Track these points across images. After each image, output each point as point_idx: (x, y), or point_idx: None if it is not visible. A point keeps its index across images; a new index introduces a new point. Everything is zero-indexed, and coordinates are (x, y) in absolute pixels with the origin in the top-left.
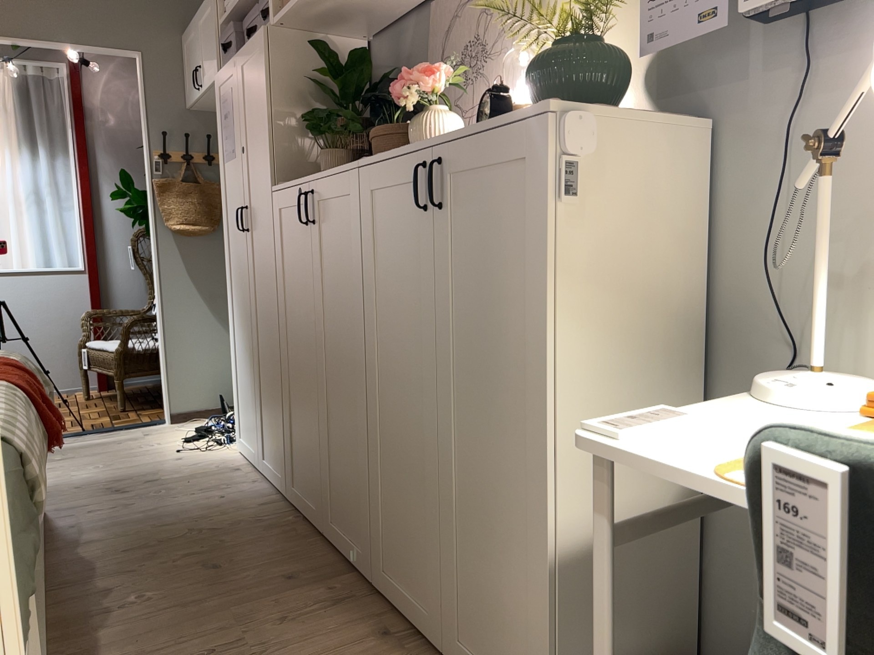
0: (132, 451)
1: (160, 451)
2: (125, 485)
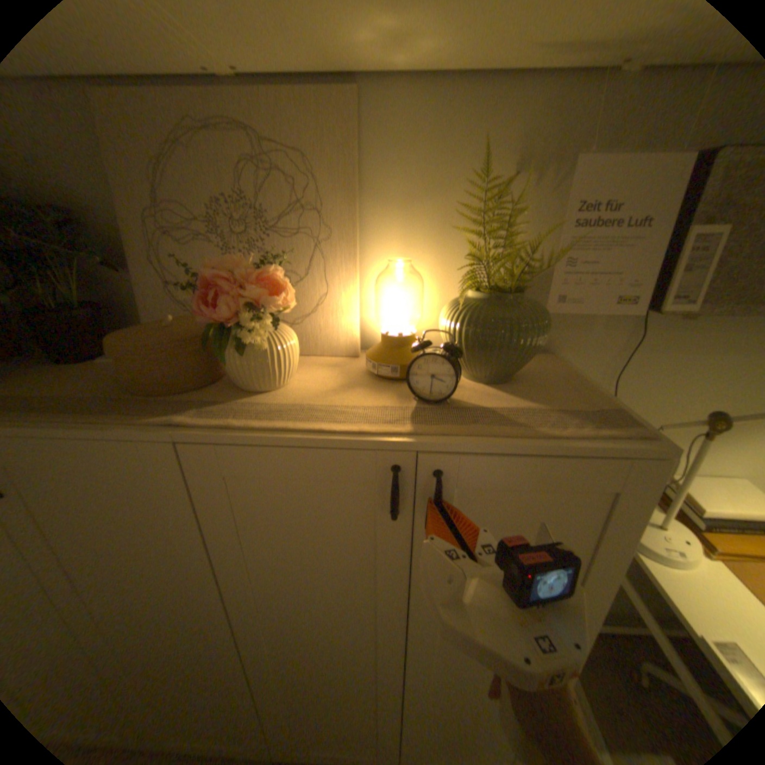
0: None
1: None
2: None
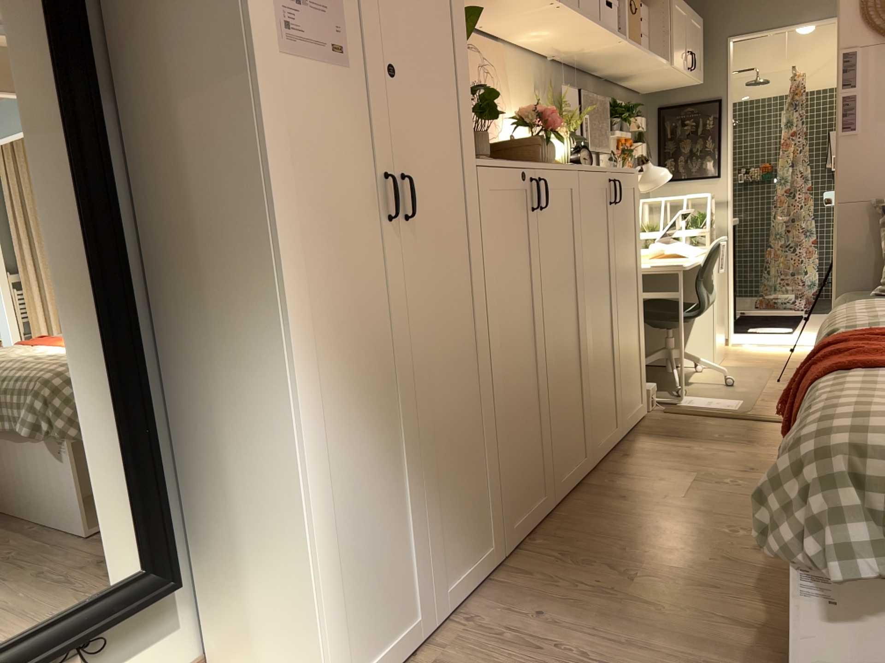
0: None
1: None
2: None
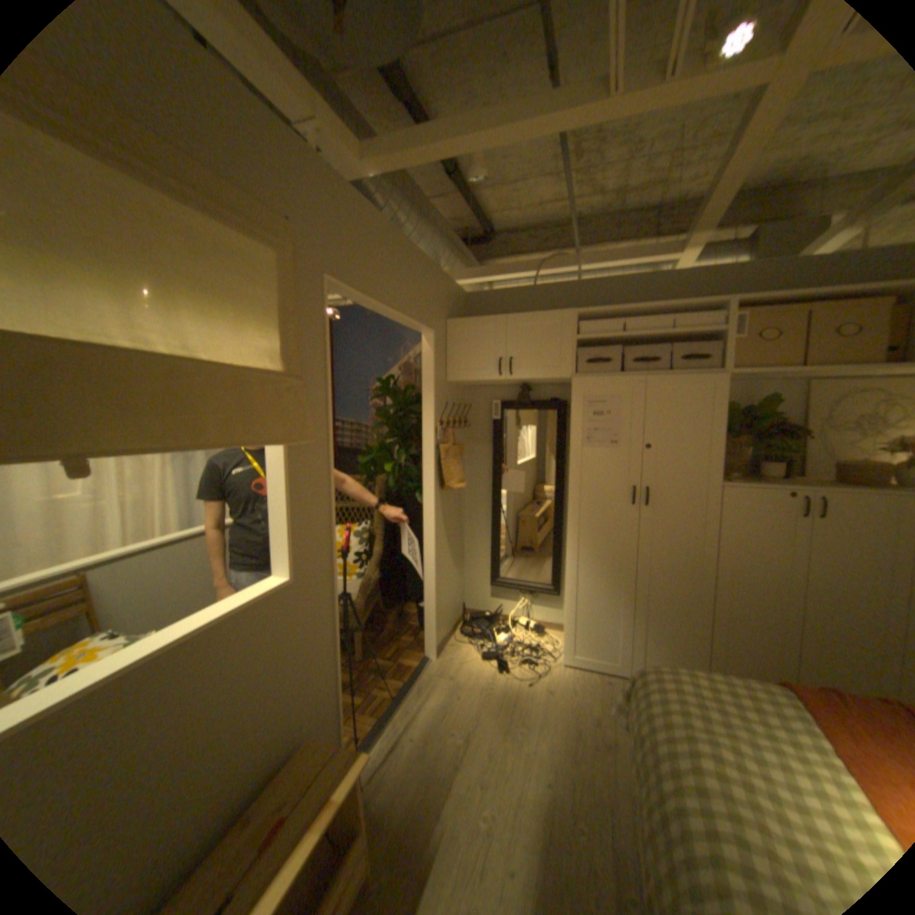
0: (495, 704)
1: (517, 694)
2: (594, 740)
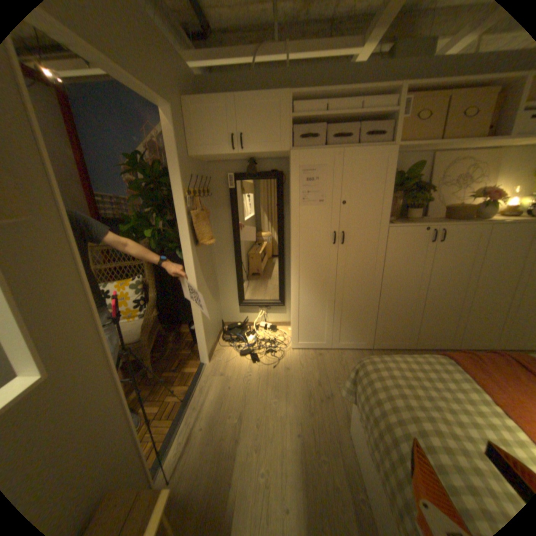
0: (254, 385)
1: (267, 374)
2: (319, 394)
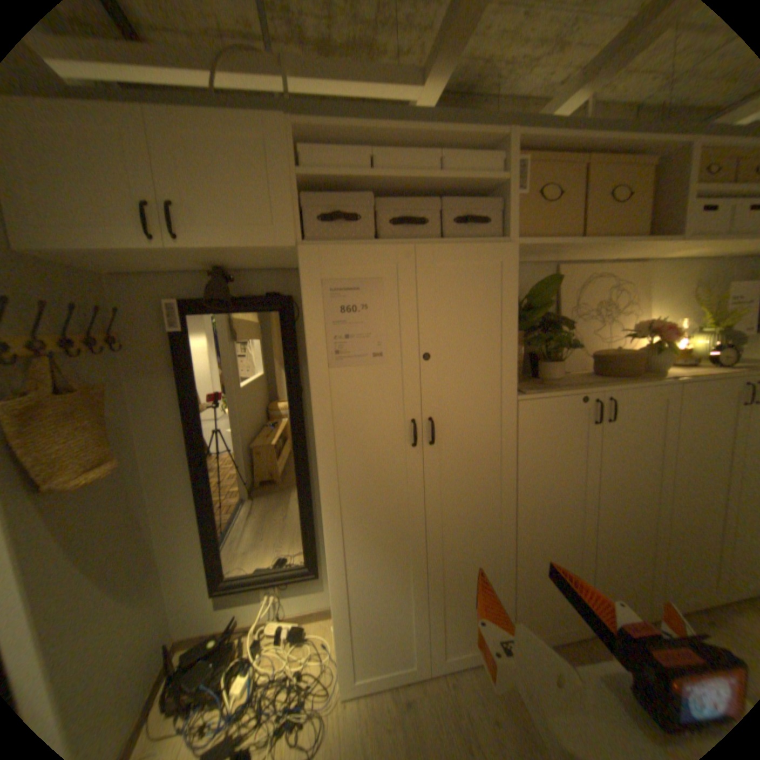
0: None
1: None
2: None
